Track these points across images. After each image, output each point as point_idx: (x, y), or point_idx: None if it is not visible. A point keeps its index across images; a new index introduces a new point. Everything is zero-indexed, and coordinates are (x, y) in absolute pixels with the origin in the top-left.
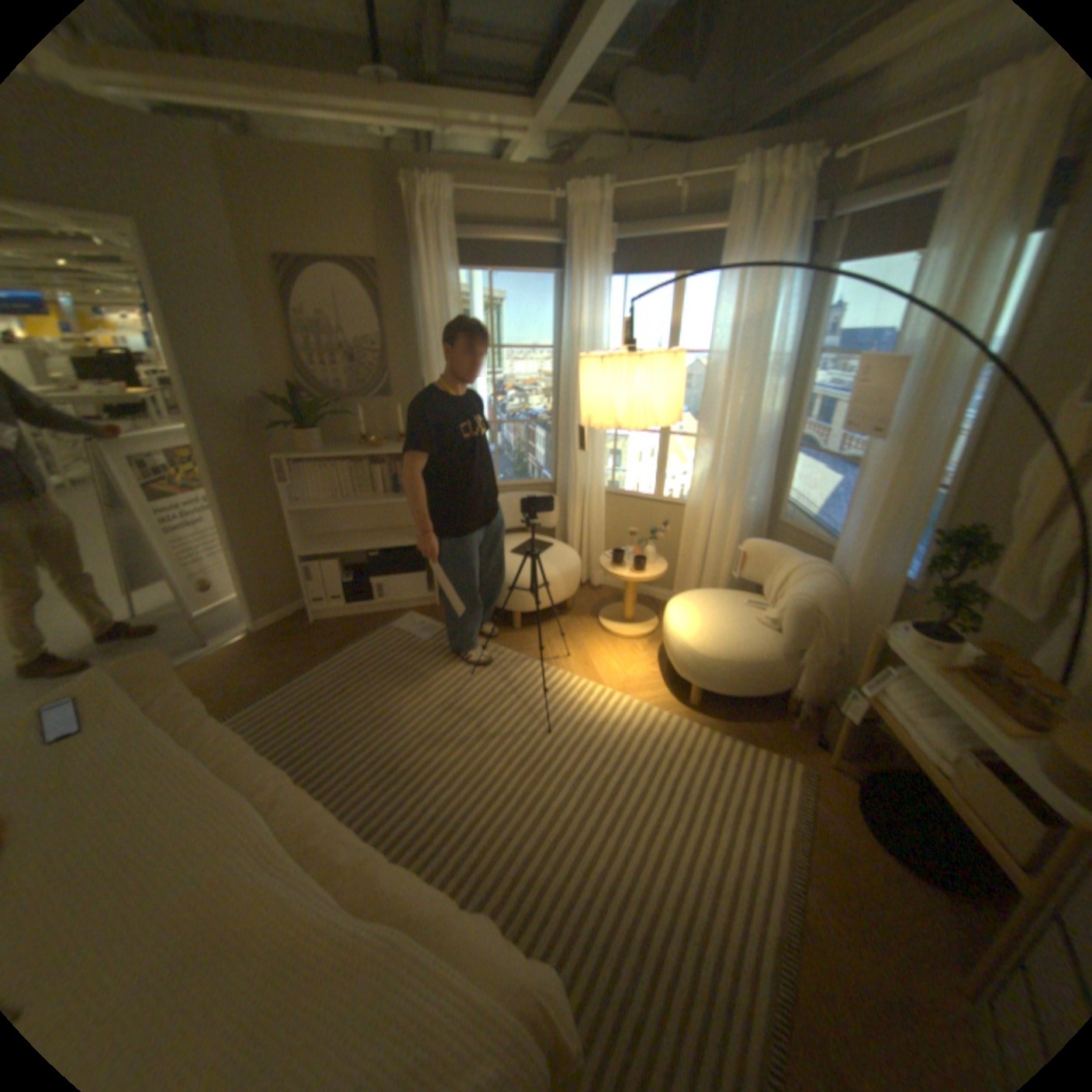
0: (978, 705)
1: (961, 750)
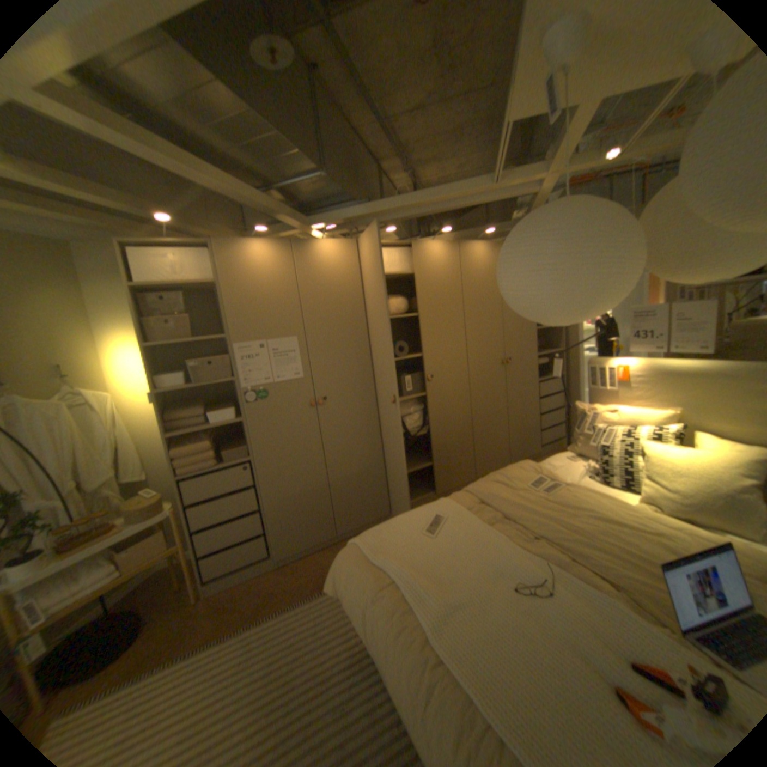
0: (99, 541)
1: (107, 566)
